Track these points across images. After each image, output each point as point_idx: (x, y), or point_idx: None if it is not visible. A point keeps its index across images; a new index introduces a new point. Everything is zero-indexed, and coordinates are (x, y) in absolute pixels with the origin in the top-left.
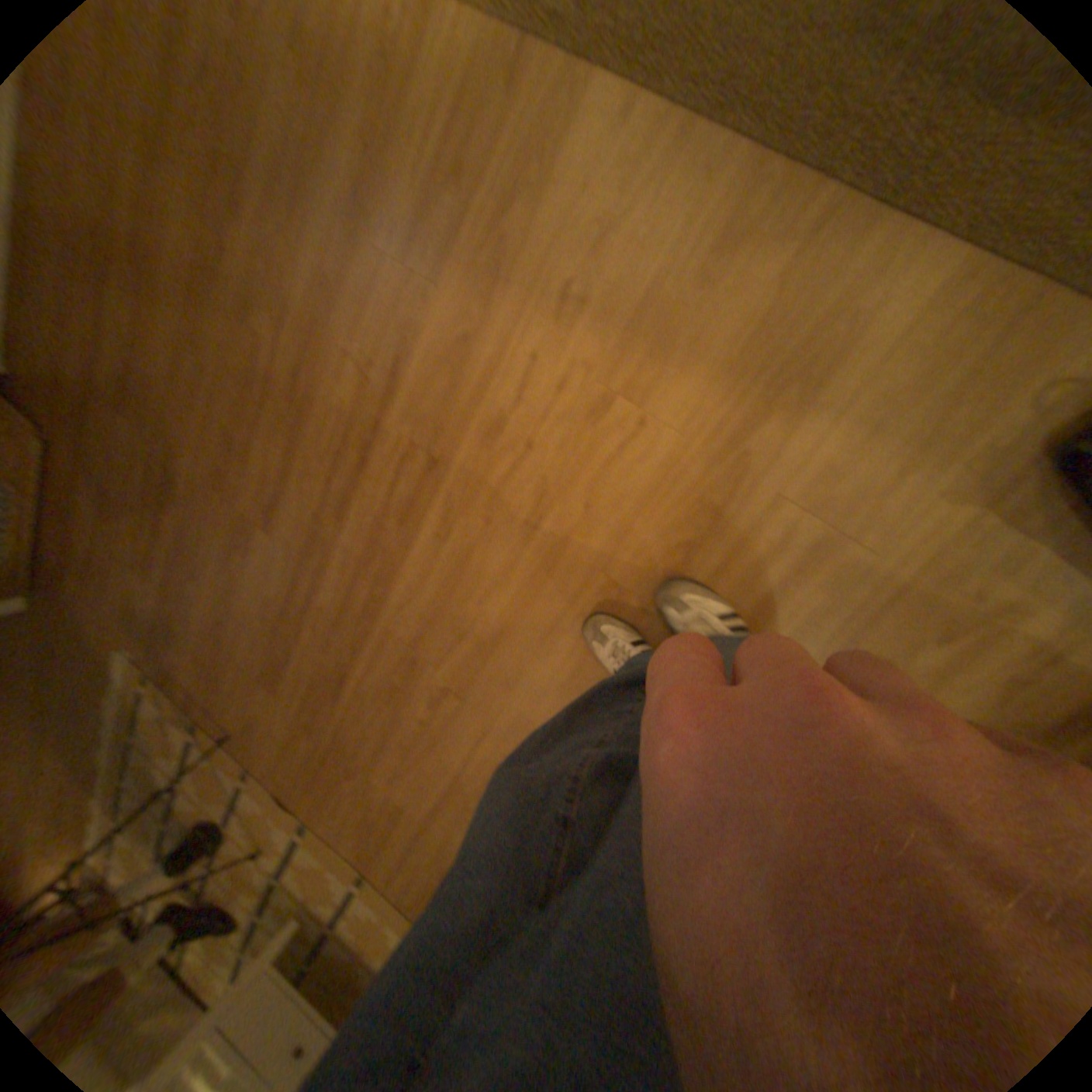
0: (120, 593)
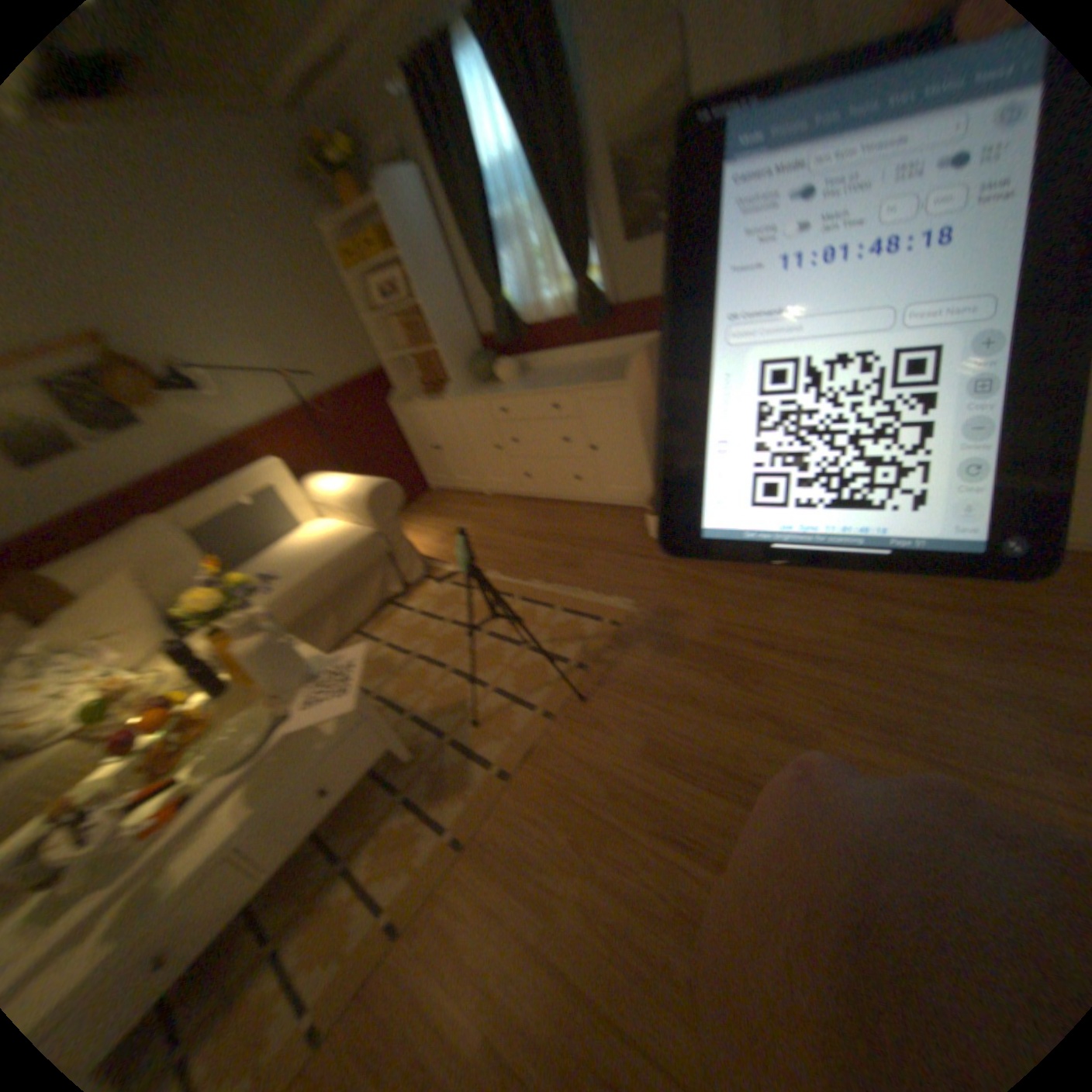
0: (688, 611)
